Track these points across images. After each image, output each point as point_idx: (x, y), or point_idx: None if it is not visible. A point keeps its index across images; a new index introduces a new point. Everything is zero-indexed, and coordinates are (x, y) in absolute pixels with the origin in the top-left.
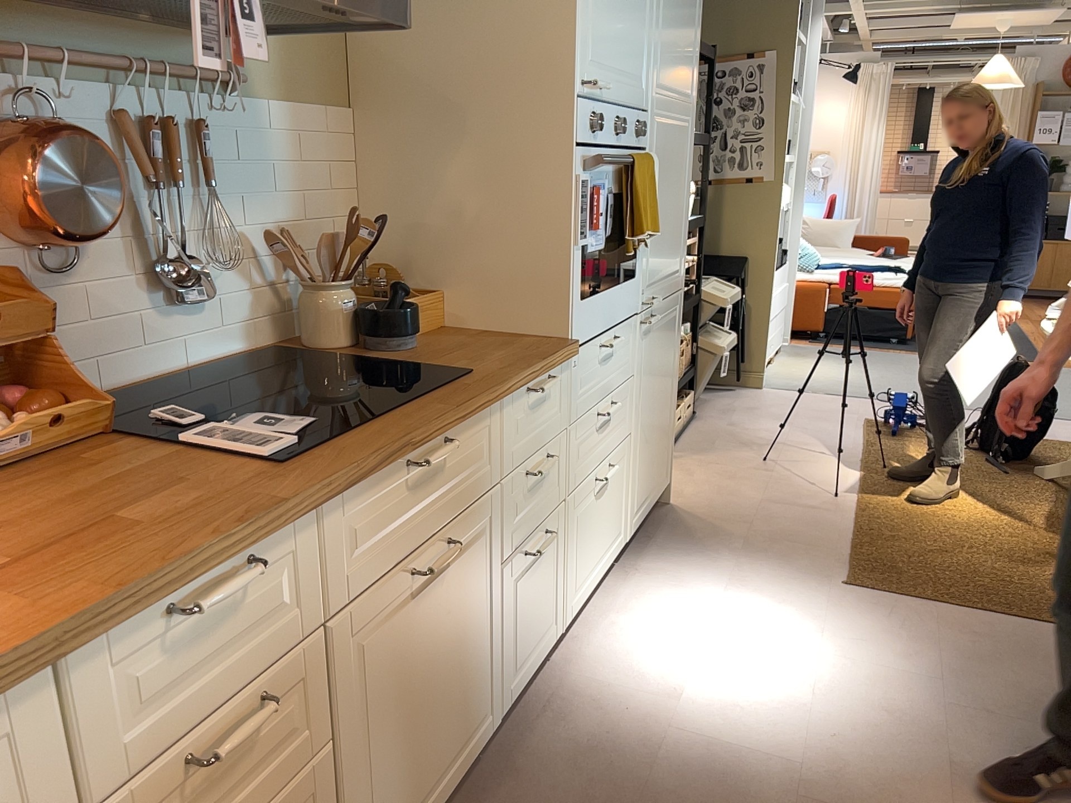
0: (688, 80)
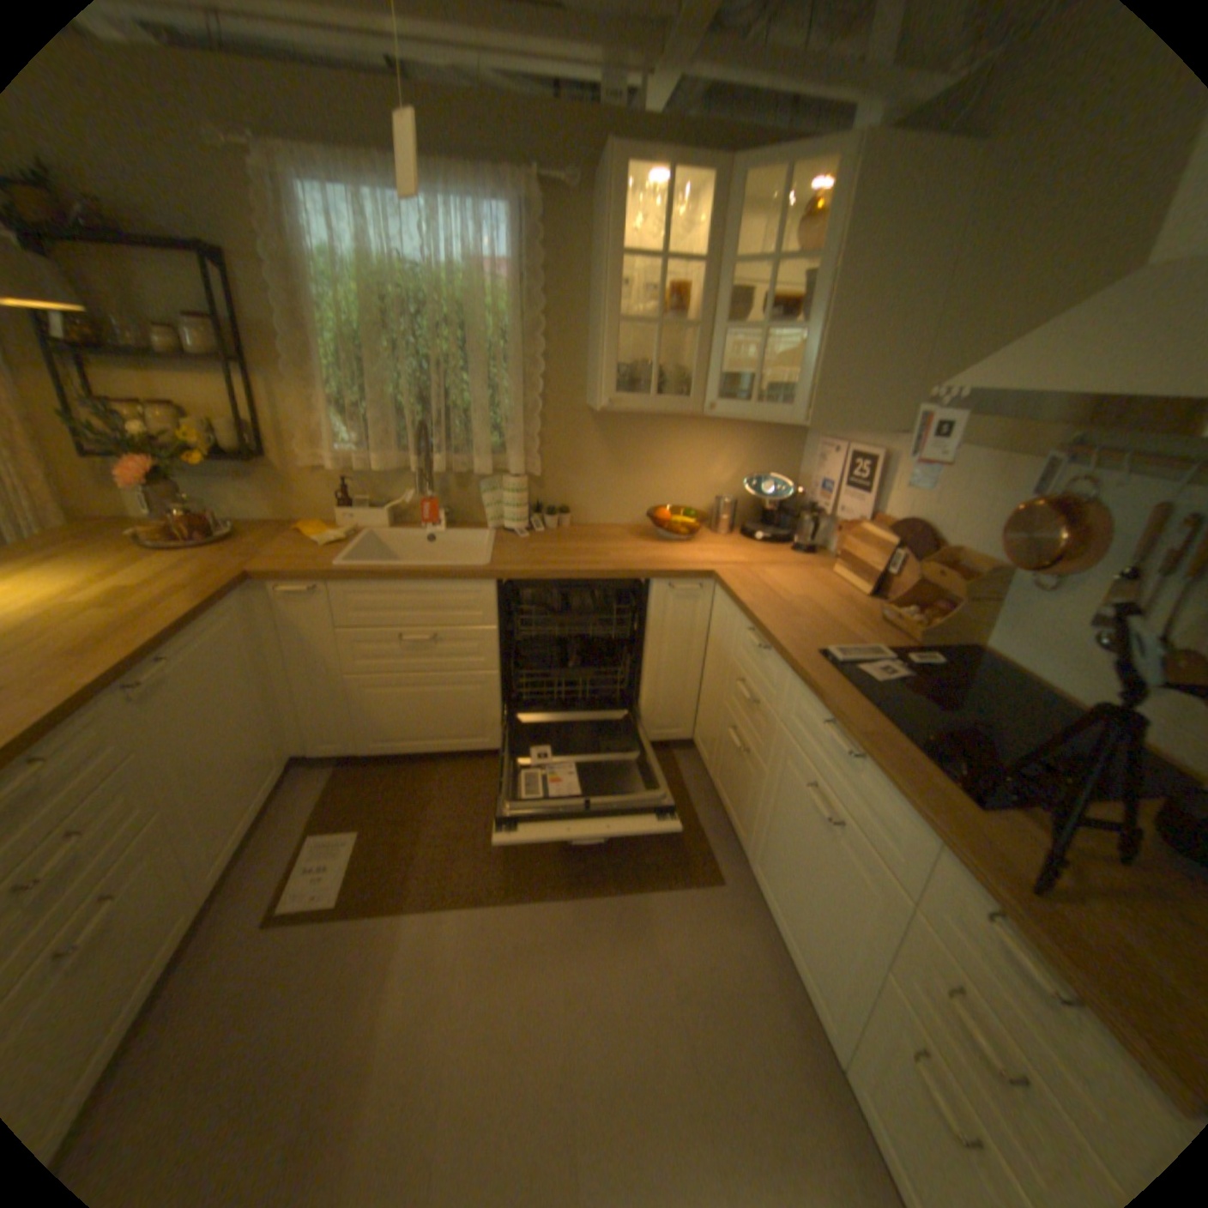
0: None
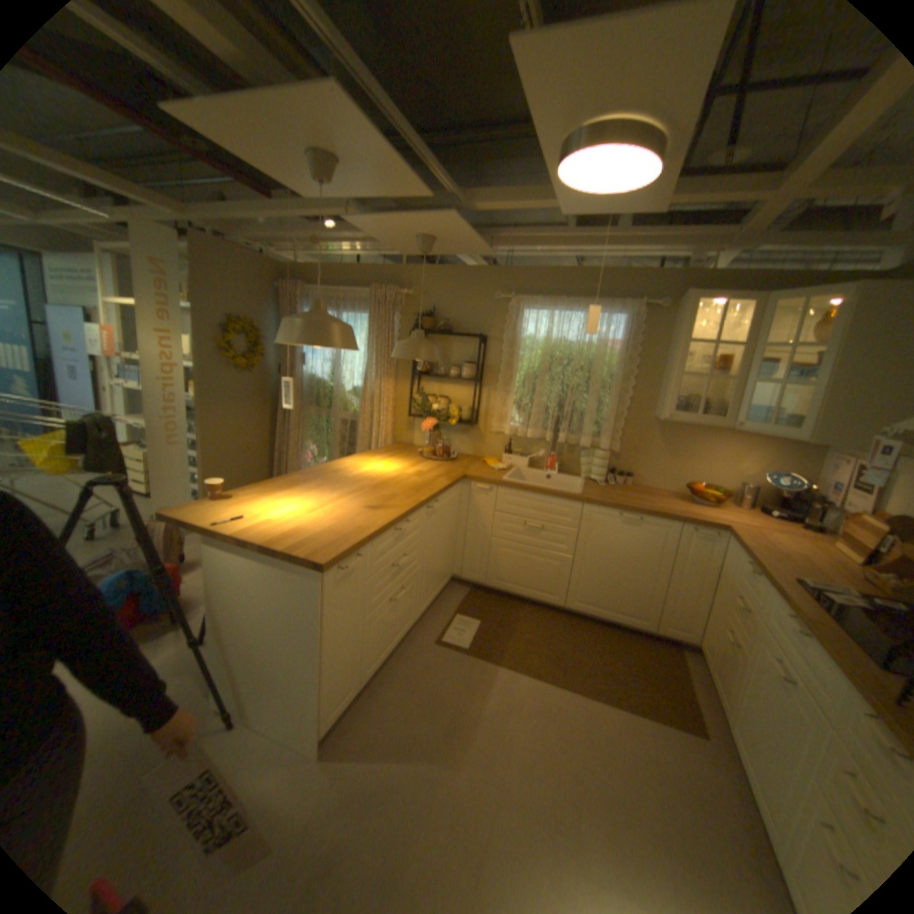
0: None
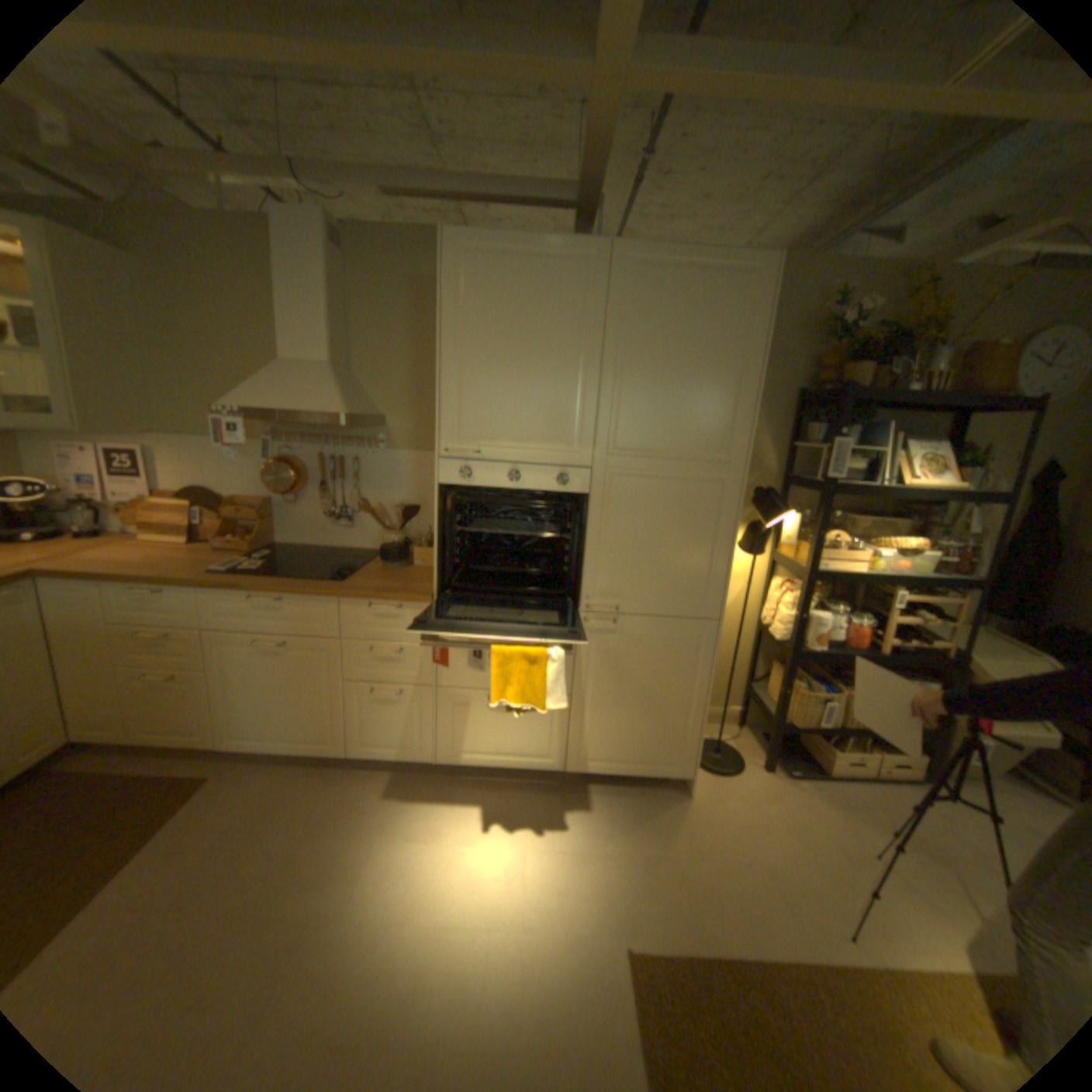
0: (709, 441)
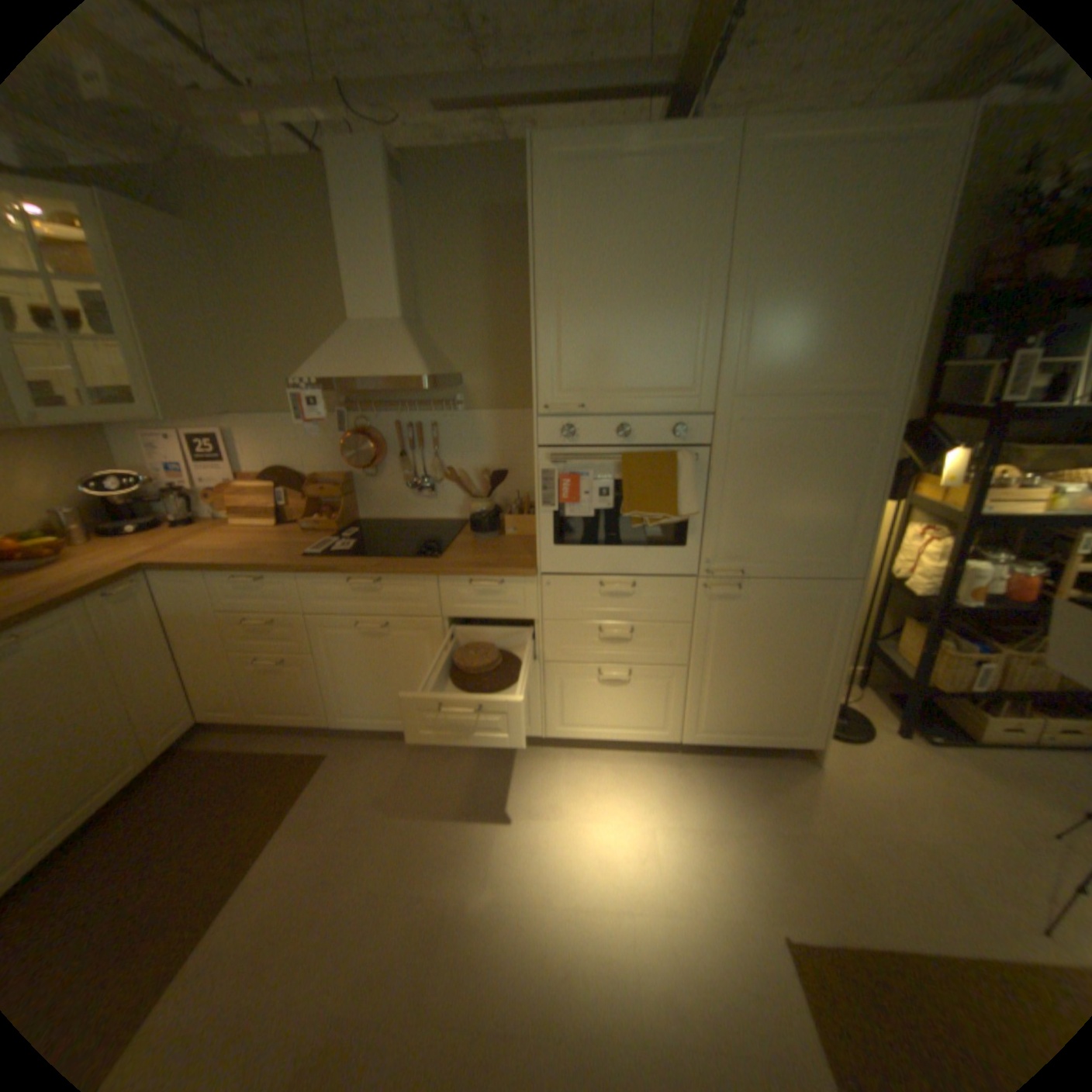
0: (863, 368)
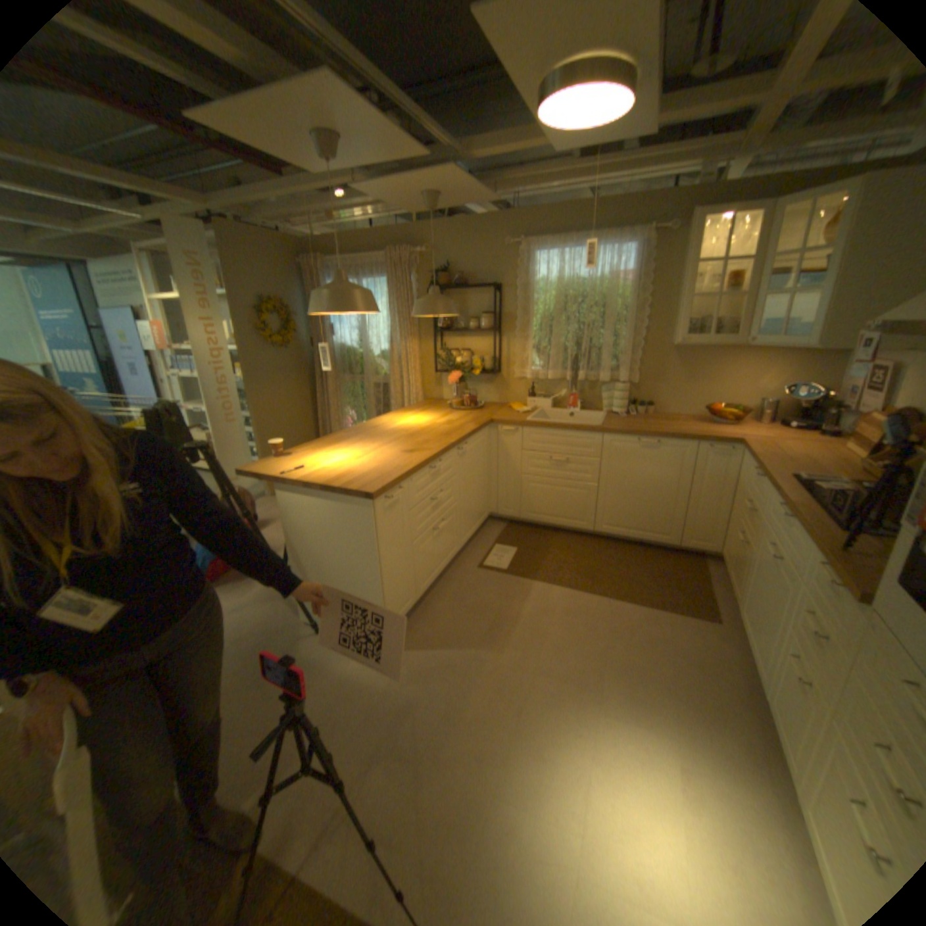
0: None
